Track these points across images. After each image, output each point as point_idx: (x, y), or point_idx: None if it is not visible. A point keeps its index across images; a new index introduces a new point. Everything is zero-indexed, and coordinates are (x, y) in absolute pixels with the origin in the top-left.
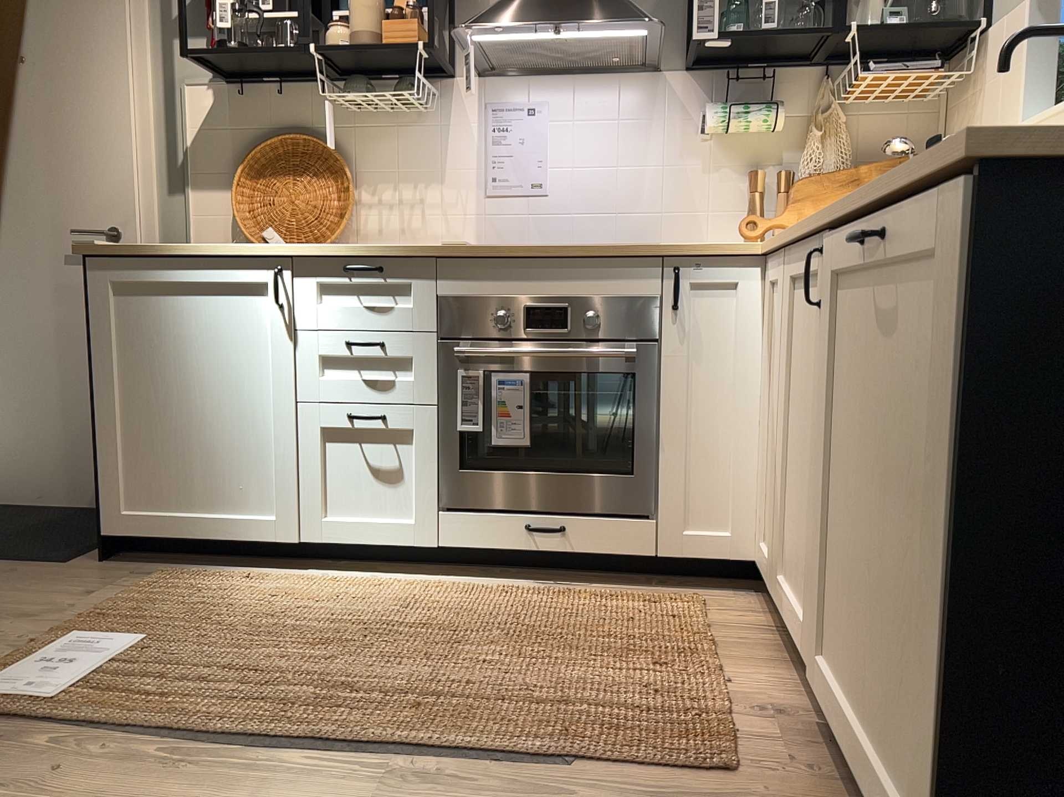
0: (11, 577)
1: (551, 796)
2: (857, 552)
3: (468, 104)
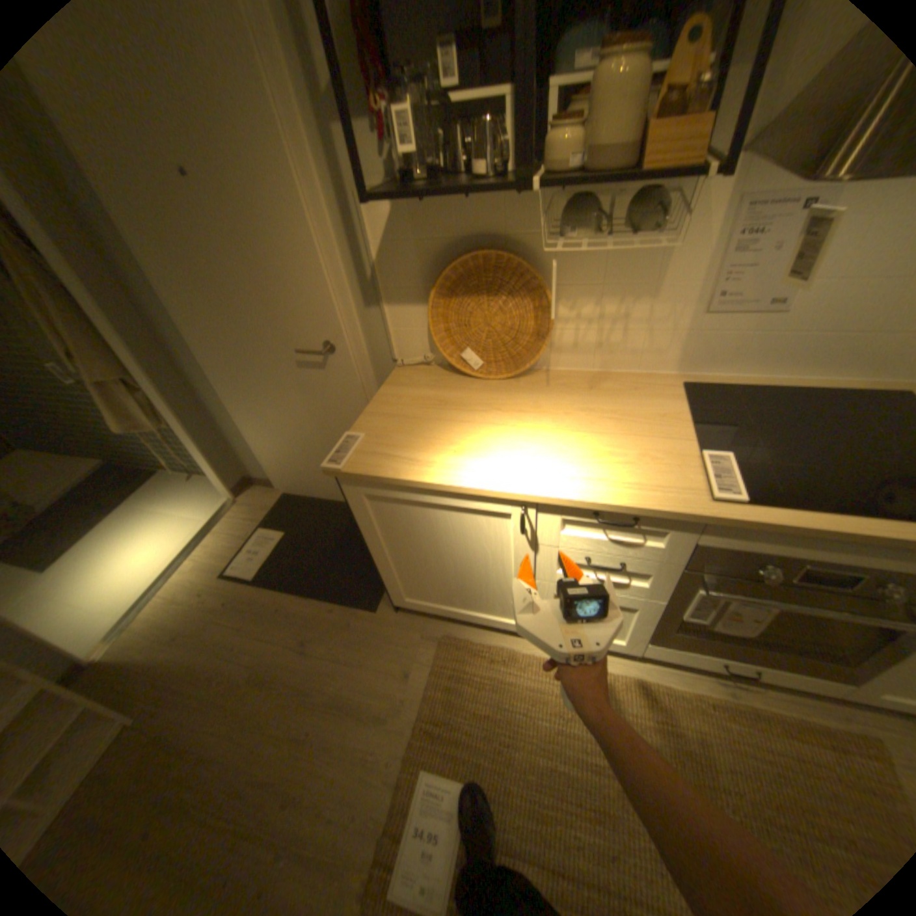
0: (350, 636)
1: None
2: None
3: (720, 194)
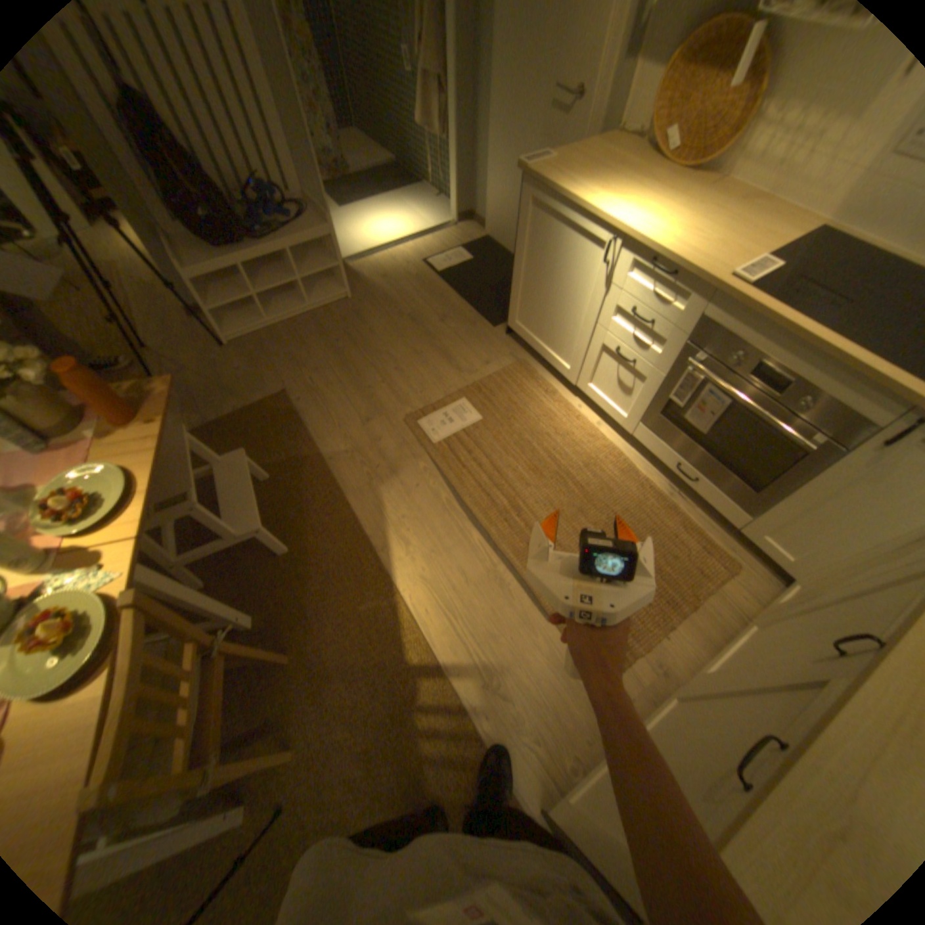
0: (471, 330)
1: (531, 624)
2: (685, 730)
3: None
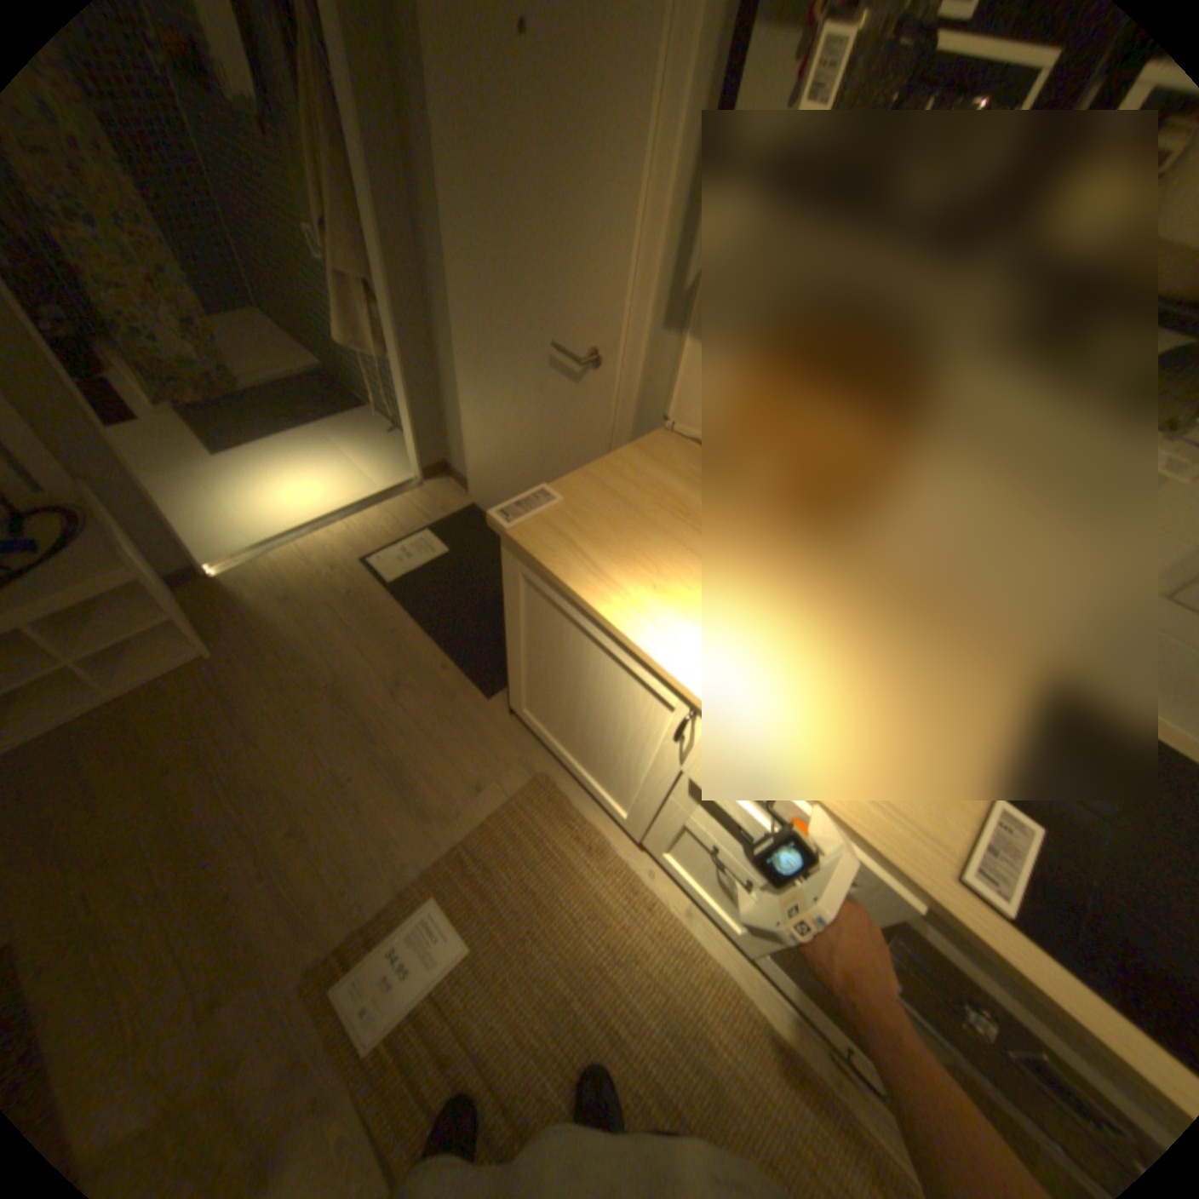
0: (448, 710)
1: None
2: None
3: None
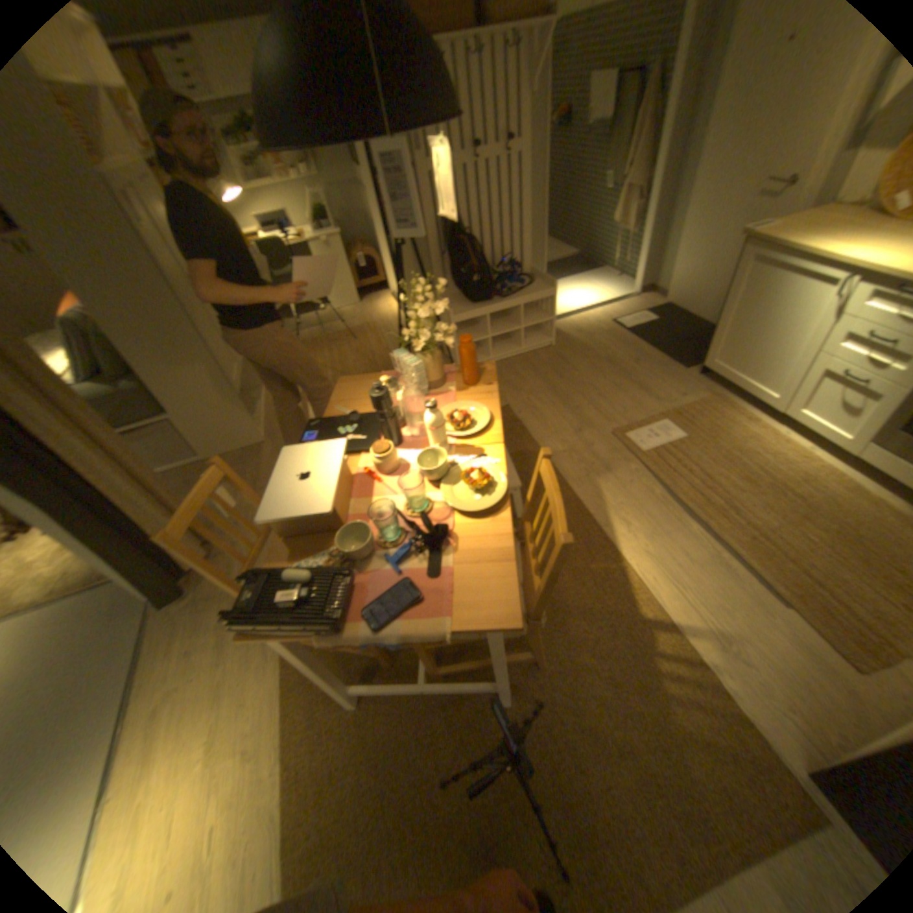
0: (664, 370)
1: (765, 607)
2: None
3: None
